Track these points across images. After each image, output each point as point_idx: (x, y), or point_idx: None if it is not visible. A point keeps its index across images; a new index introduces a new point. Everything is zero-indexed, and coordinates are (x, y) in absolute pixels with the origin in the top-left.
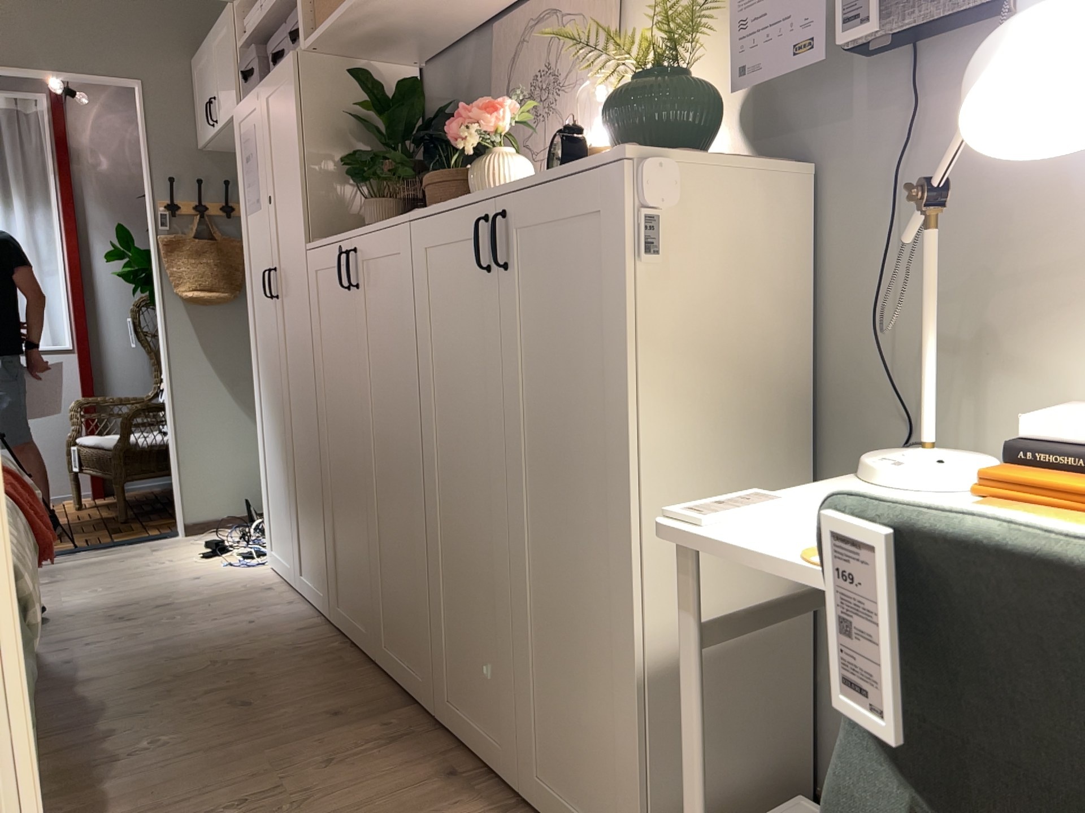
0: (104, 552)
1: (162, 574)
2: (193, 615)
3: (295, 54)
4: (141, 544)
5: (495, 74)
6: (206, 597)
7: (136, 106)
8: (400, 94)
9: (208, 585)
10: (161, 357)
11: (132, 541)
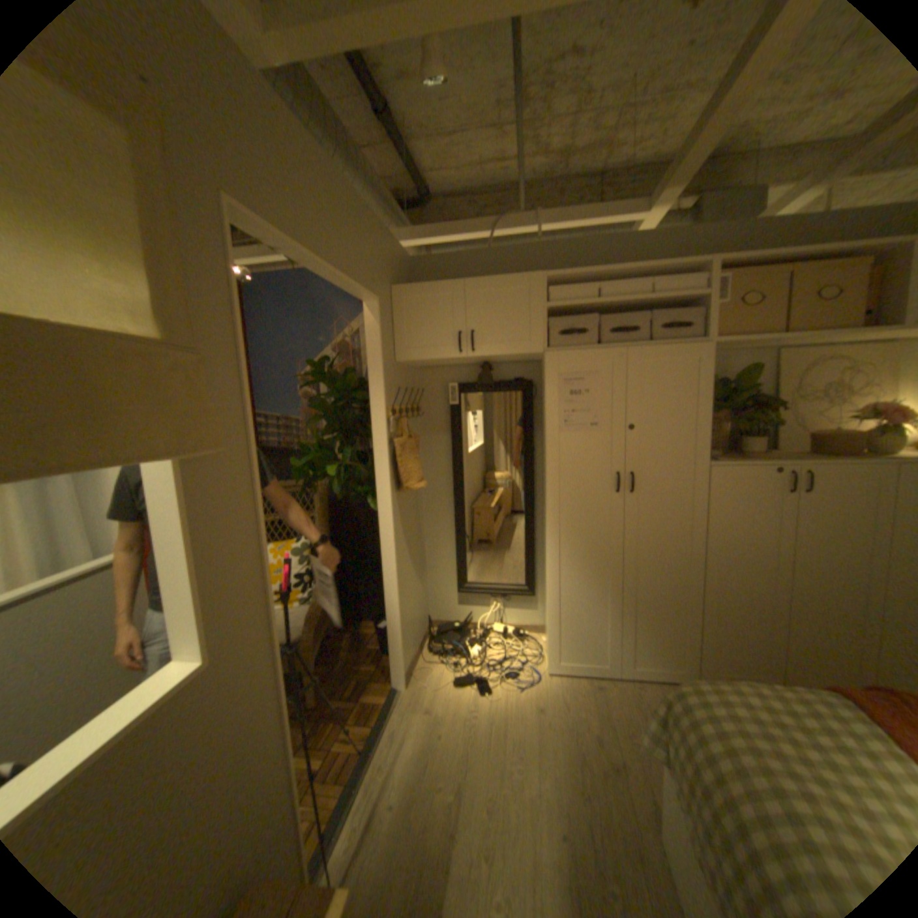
0: (393, 743)
1: (510, 725)
2: (635, 734)
3: (712, 345)
4: (396, 717)
5: (783, 375)
6: (596, 719)
7: (366, 320)
8: (752, 379)
9: (566, 711)
10: (383, 545)
11: (386, 719)
